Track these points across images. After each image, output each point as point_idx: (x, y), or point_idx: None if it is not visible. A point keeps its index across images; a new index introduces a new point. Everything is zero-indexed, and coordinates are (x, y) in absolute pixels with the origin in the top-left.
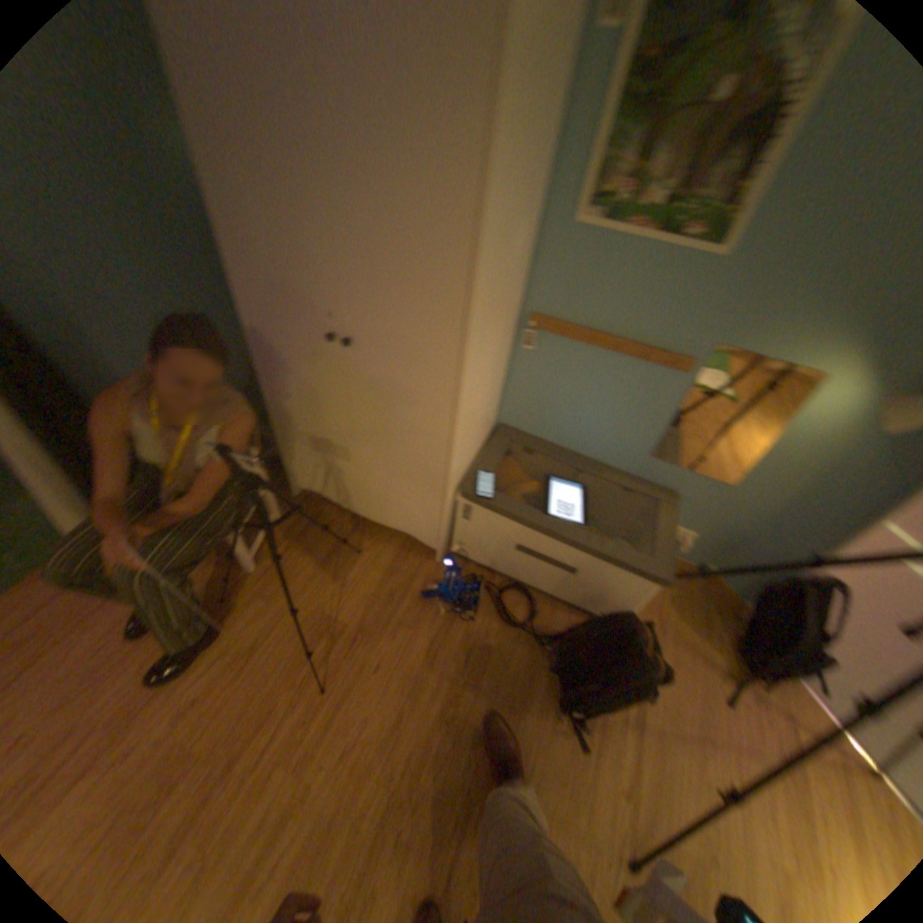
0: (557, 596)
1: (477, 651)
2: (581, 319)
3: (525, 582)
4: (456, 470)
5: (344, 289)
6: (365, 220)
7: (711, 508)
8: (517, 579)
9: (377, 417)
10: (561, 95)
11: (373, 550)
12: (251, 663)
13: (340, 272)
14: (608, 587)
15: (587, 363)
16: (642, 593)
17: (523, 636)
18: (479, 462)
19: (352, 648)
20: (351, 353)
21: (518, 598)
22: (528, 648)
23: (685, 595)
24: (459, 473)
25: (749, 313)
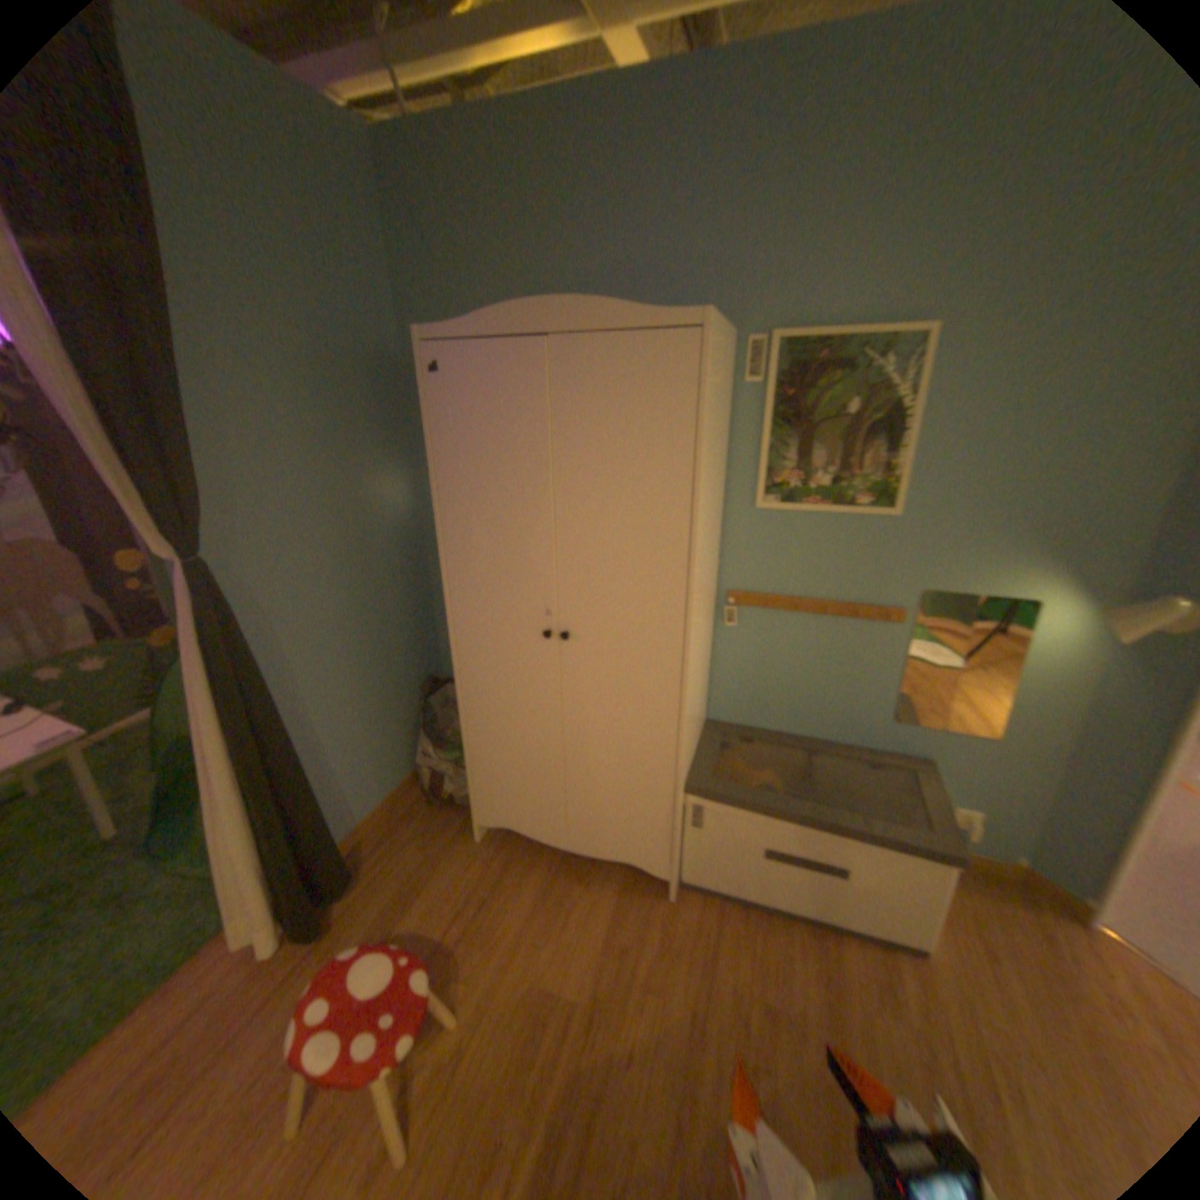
0: (841, 923)
1: (759, 1018)
2: (781, 587)
3: (794, 909)
4: (687, 760)
5: (563, 587)
6: (578, 529)
7: (988, 773)
8: (783, 906)
9: (584, 718)
10: (728, 422)
11: (589, 896)
12: (461, 1074)
13: (558, 573)
14: (904, 890)
15: (797, 629)
16: (948, 888)
17: (813, 988)
18: (705, 755)
19: (592, 1034)
20: (566, 647)
21: (791, 937)
22: (826, 1005)
23: (1004, 903)
24: (688, 766)
25: (942, 557)
